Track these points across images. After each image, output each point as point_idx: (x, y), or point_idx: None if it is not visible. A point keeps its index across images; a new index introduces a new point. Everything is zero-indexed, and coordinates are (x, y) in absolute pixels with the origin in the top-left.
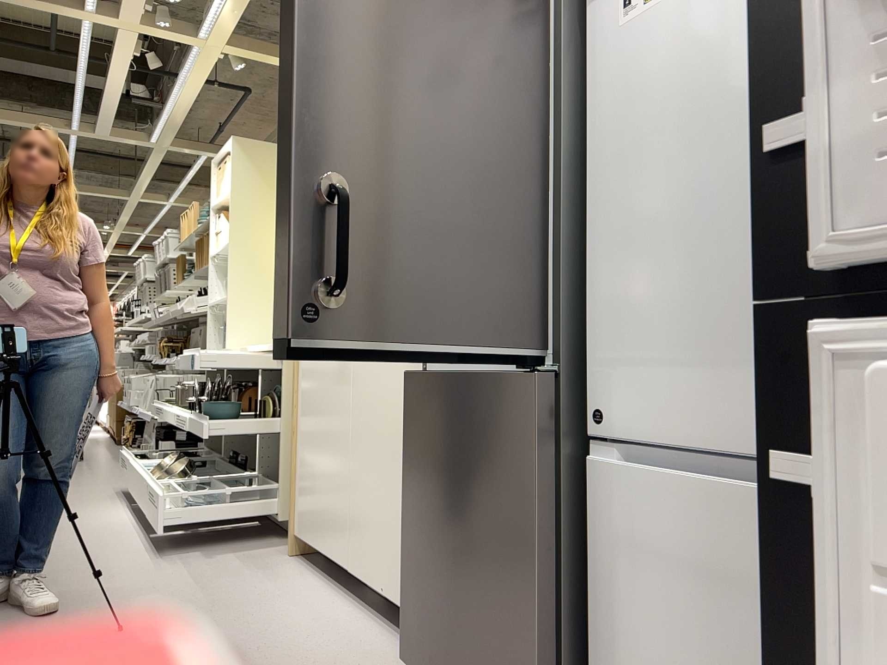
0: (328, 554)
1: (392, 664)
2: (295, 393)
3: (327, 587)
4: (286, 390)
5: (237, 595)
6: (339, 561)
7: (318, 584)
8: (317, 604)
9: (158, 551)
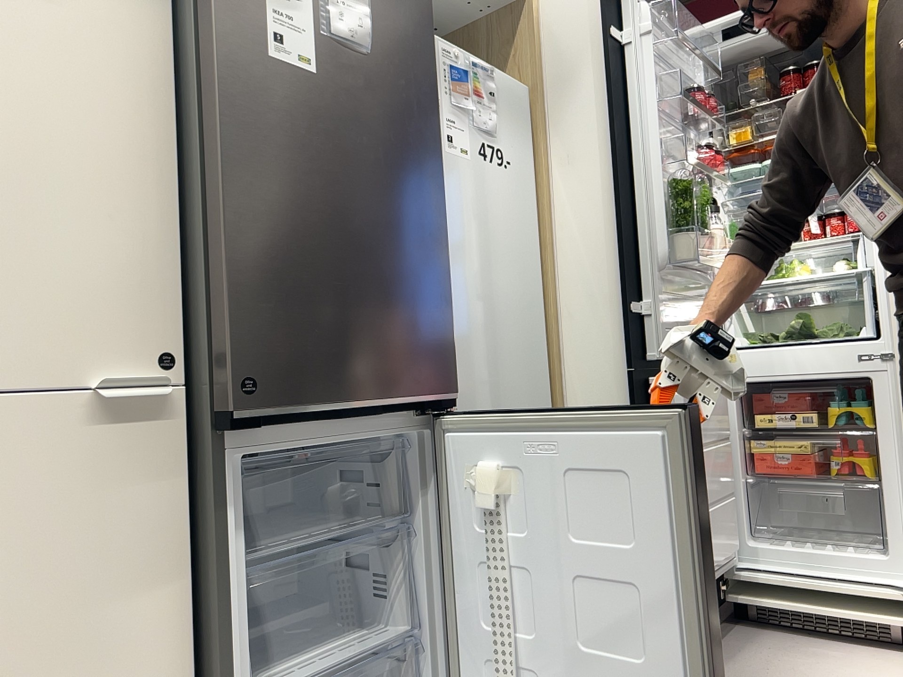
0: None
1: None
2: None
3: None
4: None
5: None
6: None
7: None
8: None
9: None
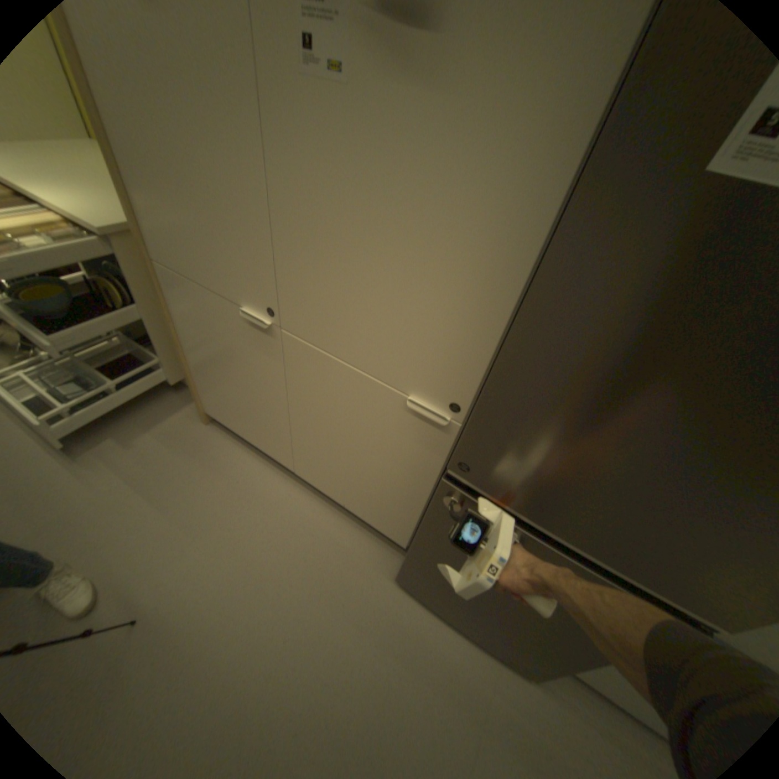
0: (263, 449)
1: (378, 566)
2: (166, 307)
3: (269, 467)
4: (132, 278)
5: (202, 508)
6: (281, 461)
7: (259, 466)
8: (278, 499)
9: (61, 448)
